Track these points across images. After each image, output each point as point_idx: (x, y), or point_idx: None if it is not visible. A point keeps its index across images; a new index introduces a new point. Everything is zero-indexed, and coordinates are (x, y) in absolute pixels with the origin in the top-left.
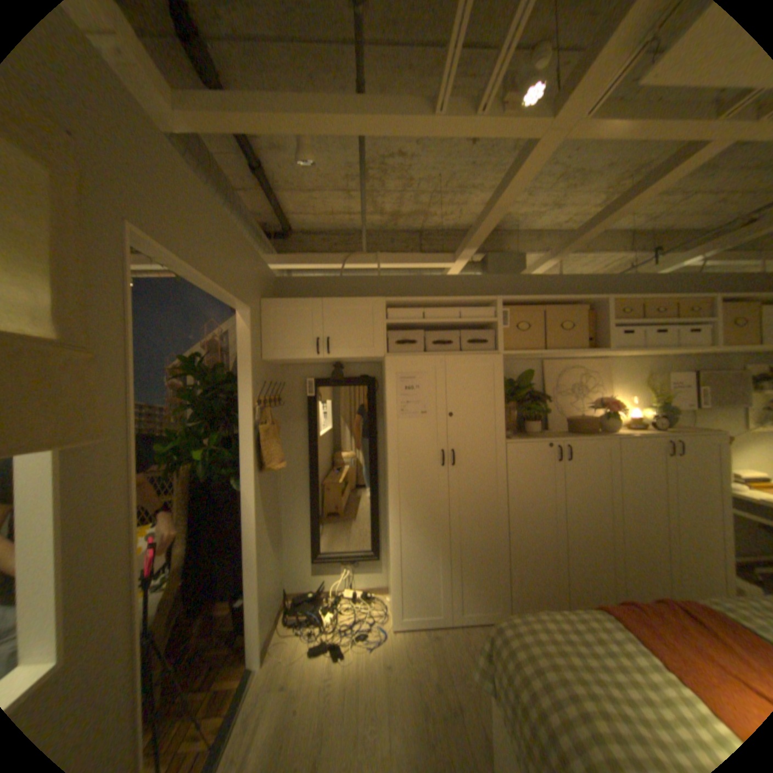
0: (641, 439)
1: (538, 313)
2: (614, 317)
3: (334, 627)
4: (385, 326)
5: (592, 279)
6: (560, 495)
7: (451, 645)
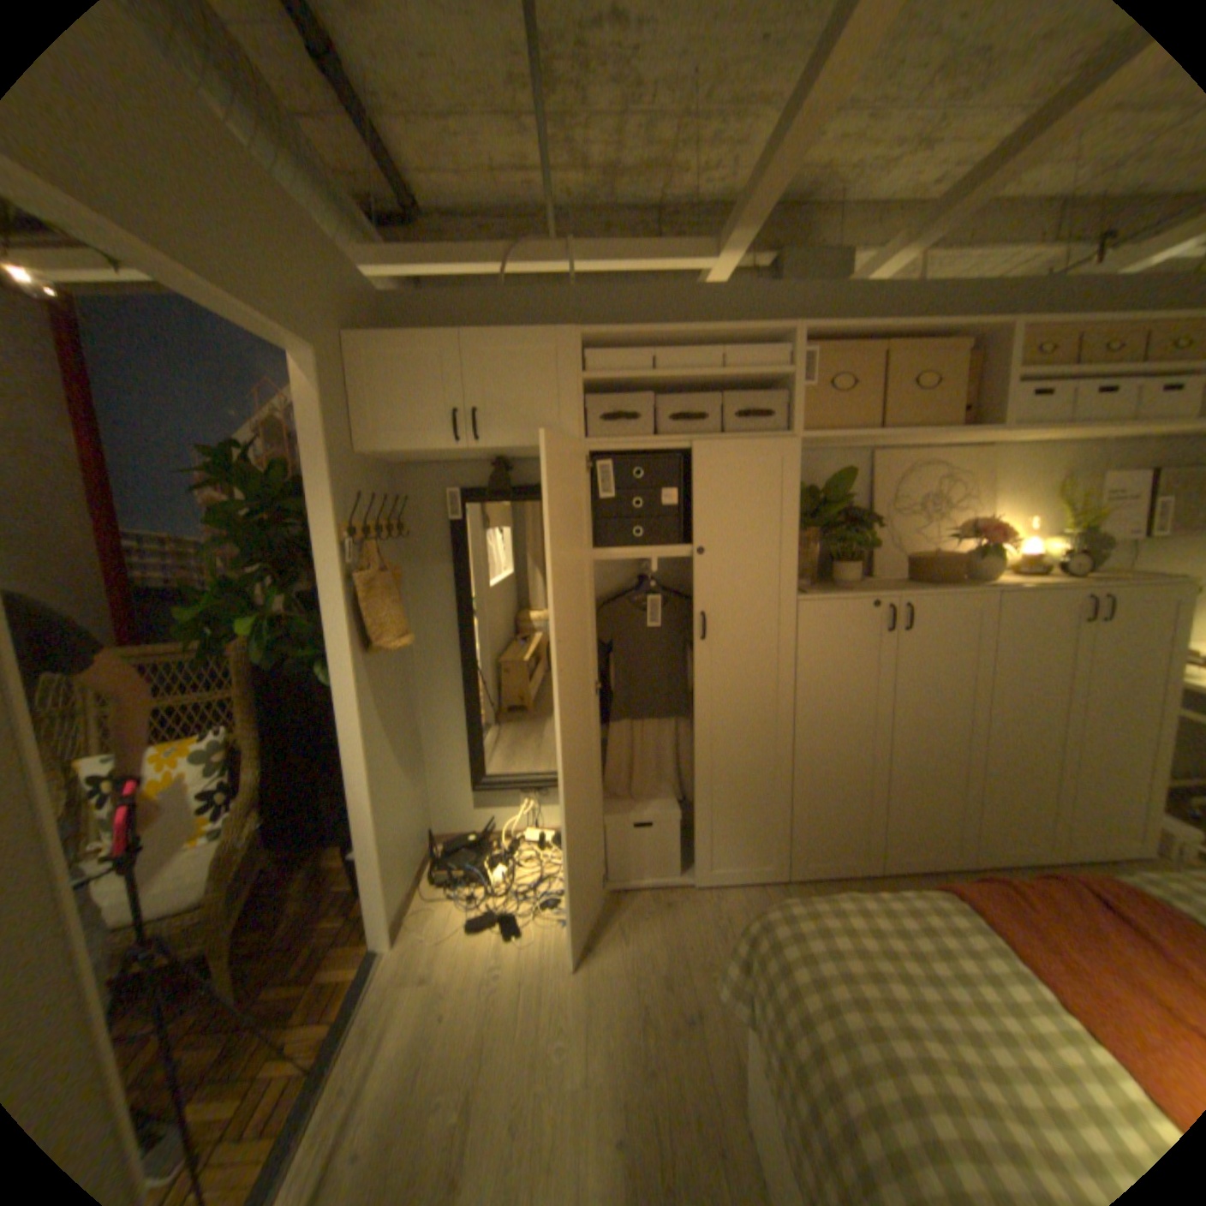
0: (1040, 592)
1: (874, 357)
2: (1020, 362)
3: (510, 886)
4: (583, 386)
5: (983, 288)
6: (885, 687)
7: (692, 916)
